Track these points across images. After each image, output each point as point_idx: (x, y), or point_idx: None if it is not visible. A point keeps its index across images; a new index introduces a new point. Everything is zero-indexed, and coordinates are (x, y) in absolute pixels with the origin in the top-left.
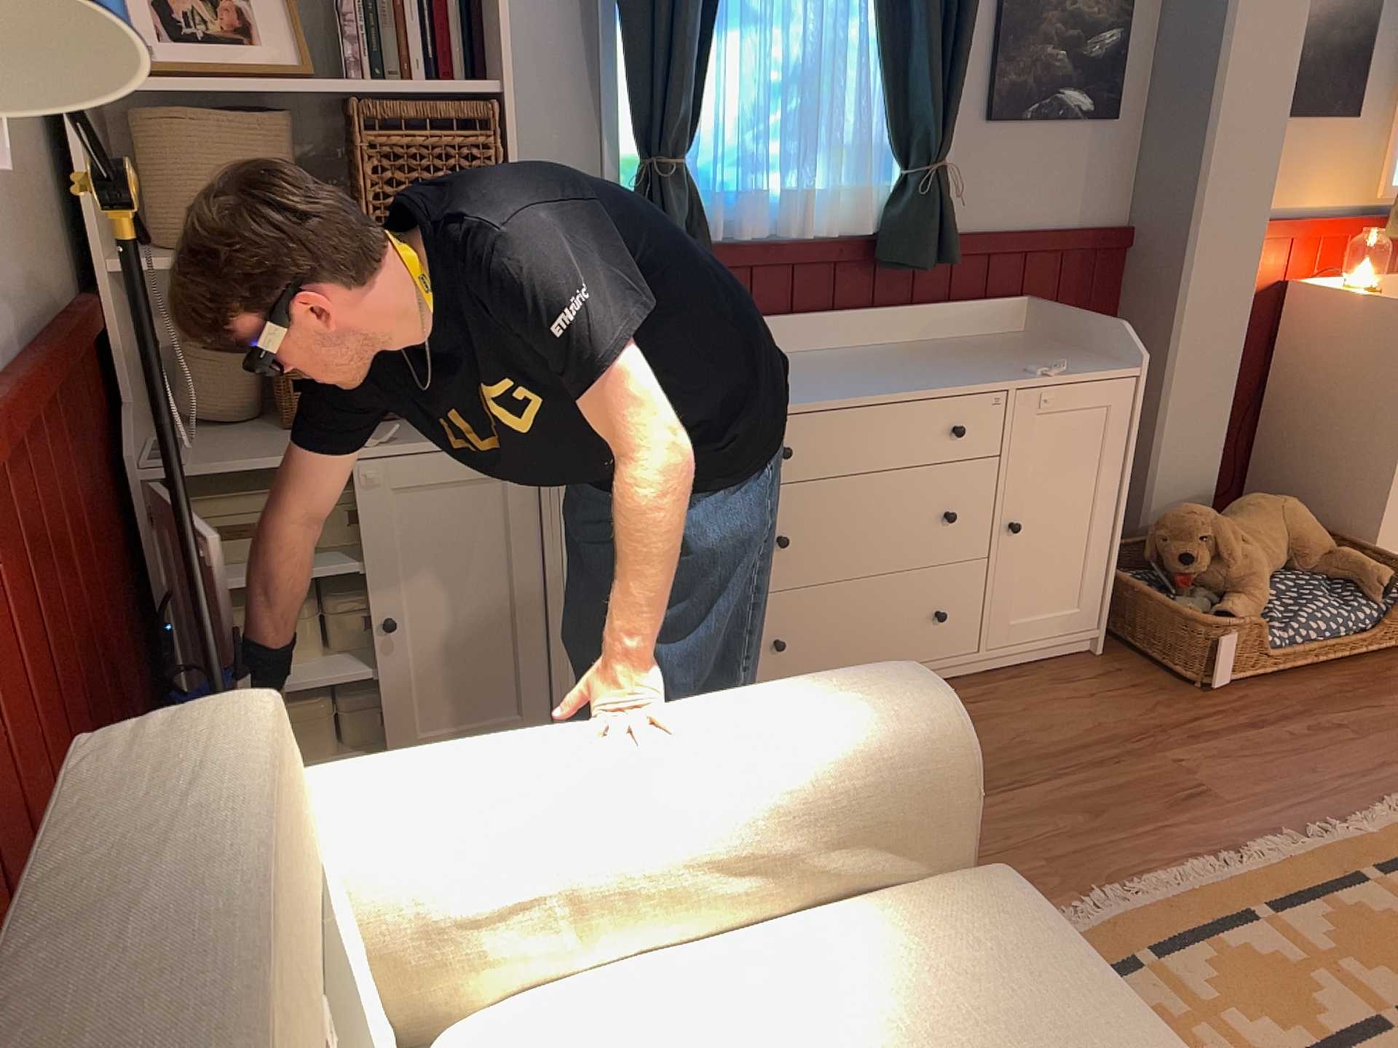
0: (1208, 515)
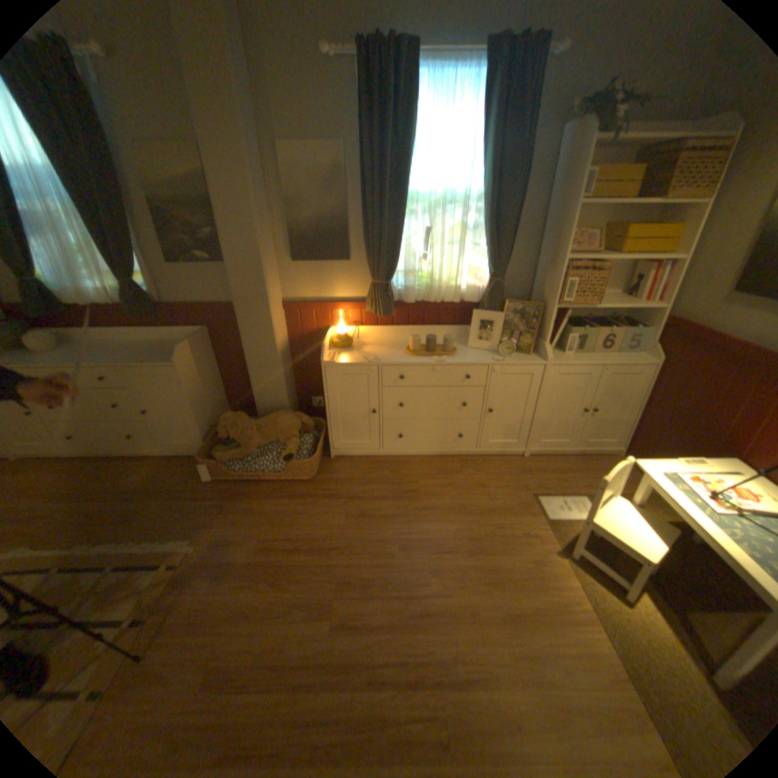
0: (230, 418)
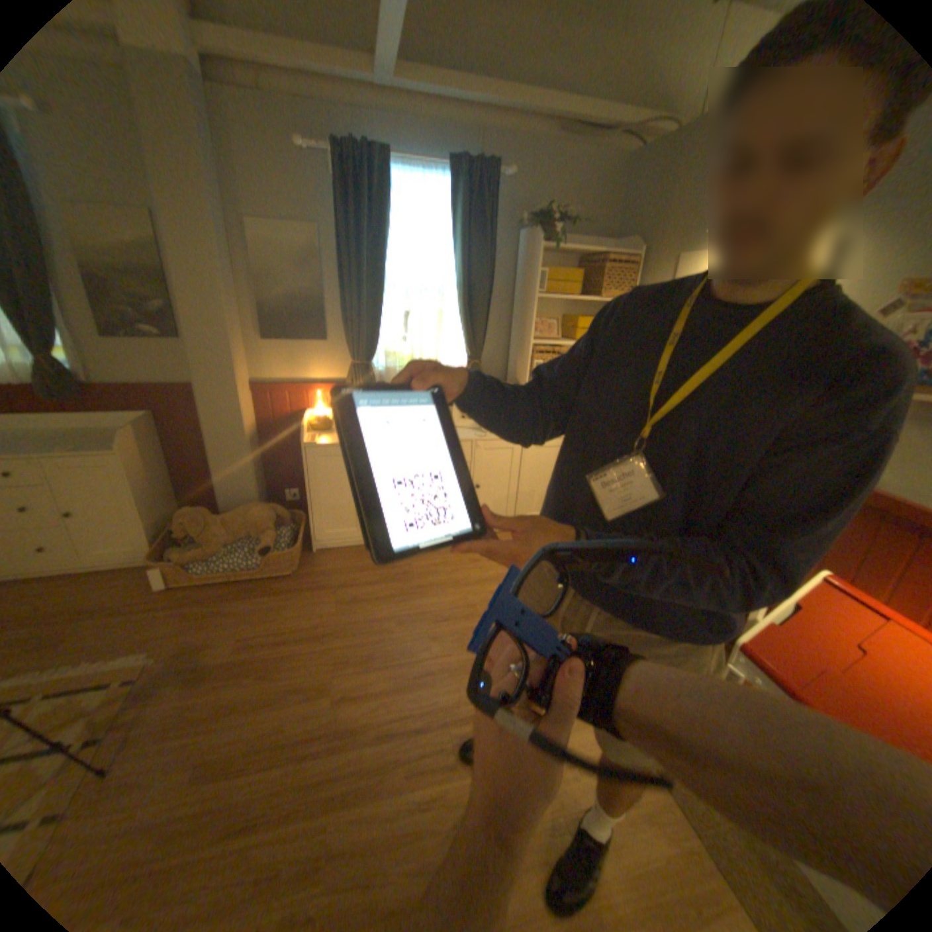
0: (189, 514)
